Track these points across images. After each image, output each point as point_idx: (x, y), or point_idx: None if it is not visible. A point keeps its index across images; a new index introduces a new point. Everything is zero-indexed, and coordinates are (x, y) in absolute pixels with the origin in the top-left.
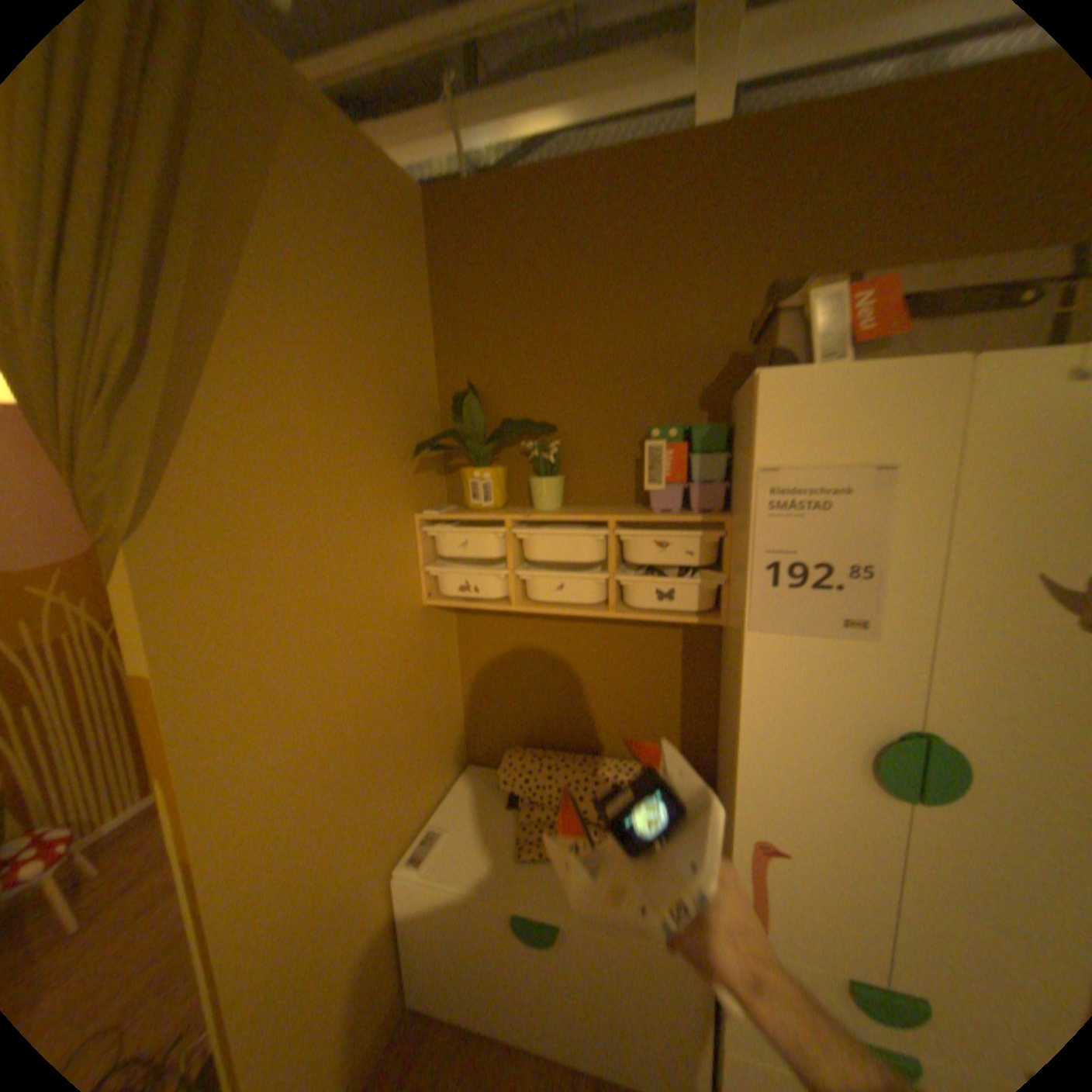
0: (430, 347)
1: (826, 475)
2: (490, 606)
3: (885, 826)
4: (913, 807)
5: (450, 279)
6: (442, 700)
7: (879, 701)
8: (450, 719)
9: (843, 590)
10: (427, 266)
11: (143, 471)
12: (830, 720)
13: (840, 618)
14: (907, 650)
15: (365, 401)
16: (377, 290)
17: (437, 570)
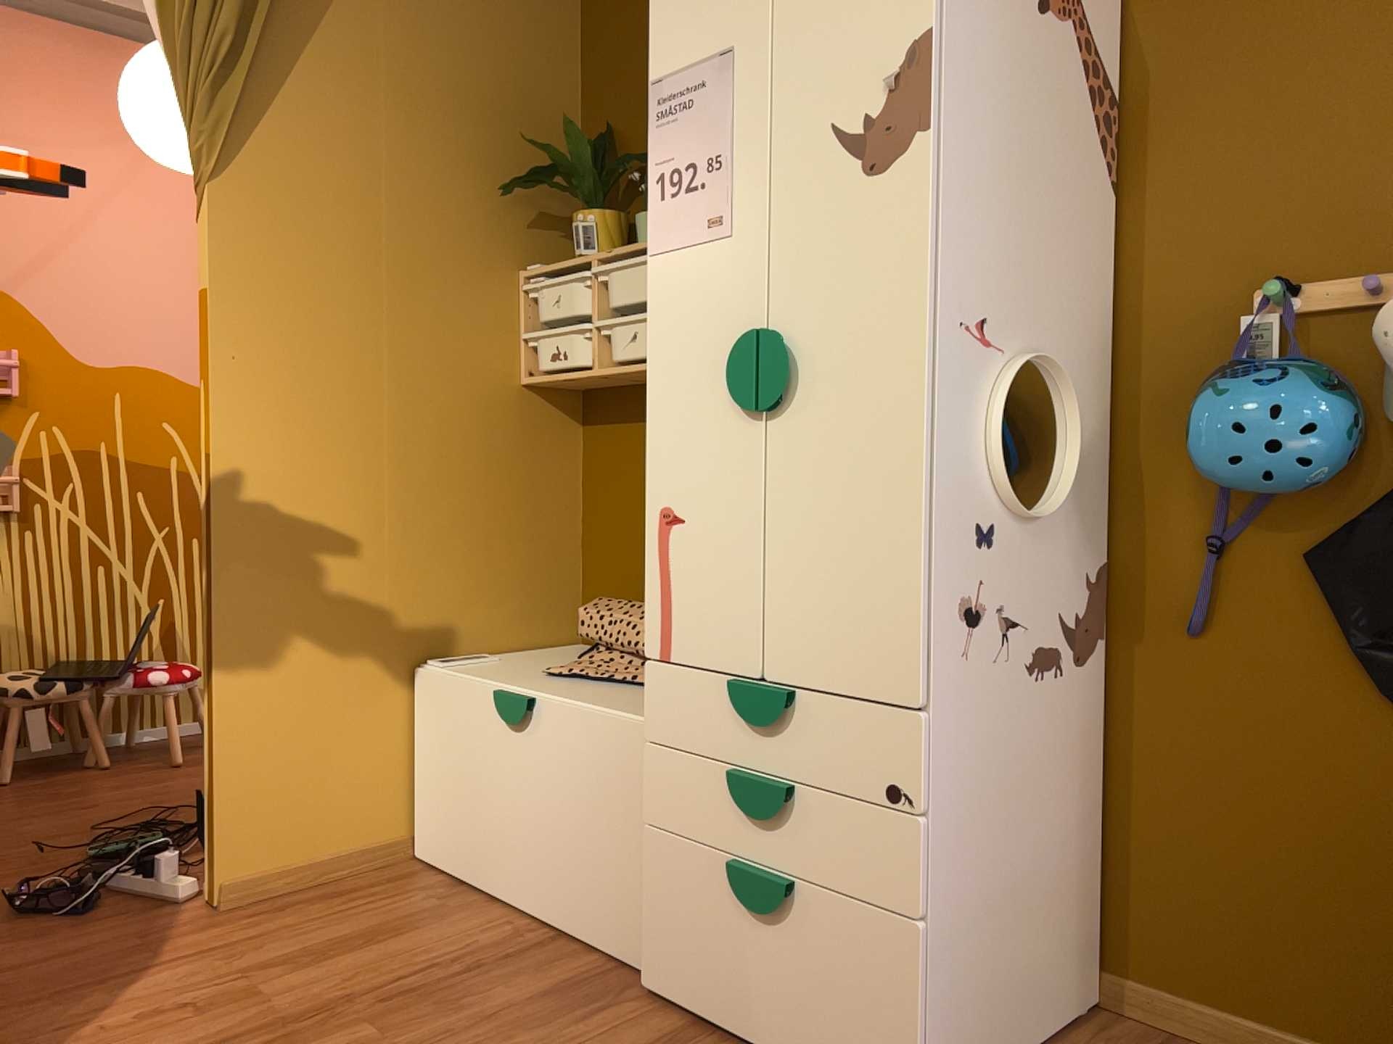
0: (573, 94)
1: (690, 77)
2: (574, 373)
3: (747, 454)
4: (764, 423)
5: (599, 16)
6: (539, 523)
7: (734, 303)
8: (550, 559)
9: (704, 188)
10: (581, 7)
11: (233, 139)
12: (704, 338)
13: (704, 219)
14: (749, 238)
15: (461, 135)
16: (495, 29)
17: (535, 339)
